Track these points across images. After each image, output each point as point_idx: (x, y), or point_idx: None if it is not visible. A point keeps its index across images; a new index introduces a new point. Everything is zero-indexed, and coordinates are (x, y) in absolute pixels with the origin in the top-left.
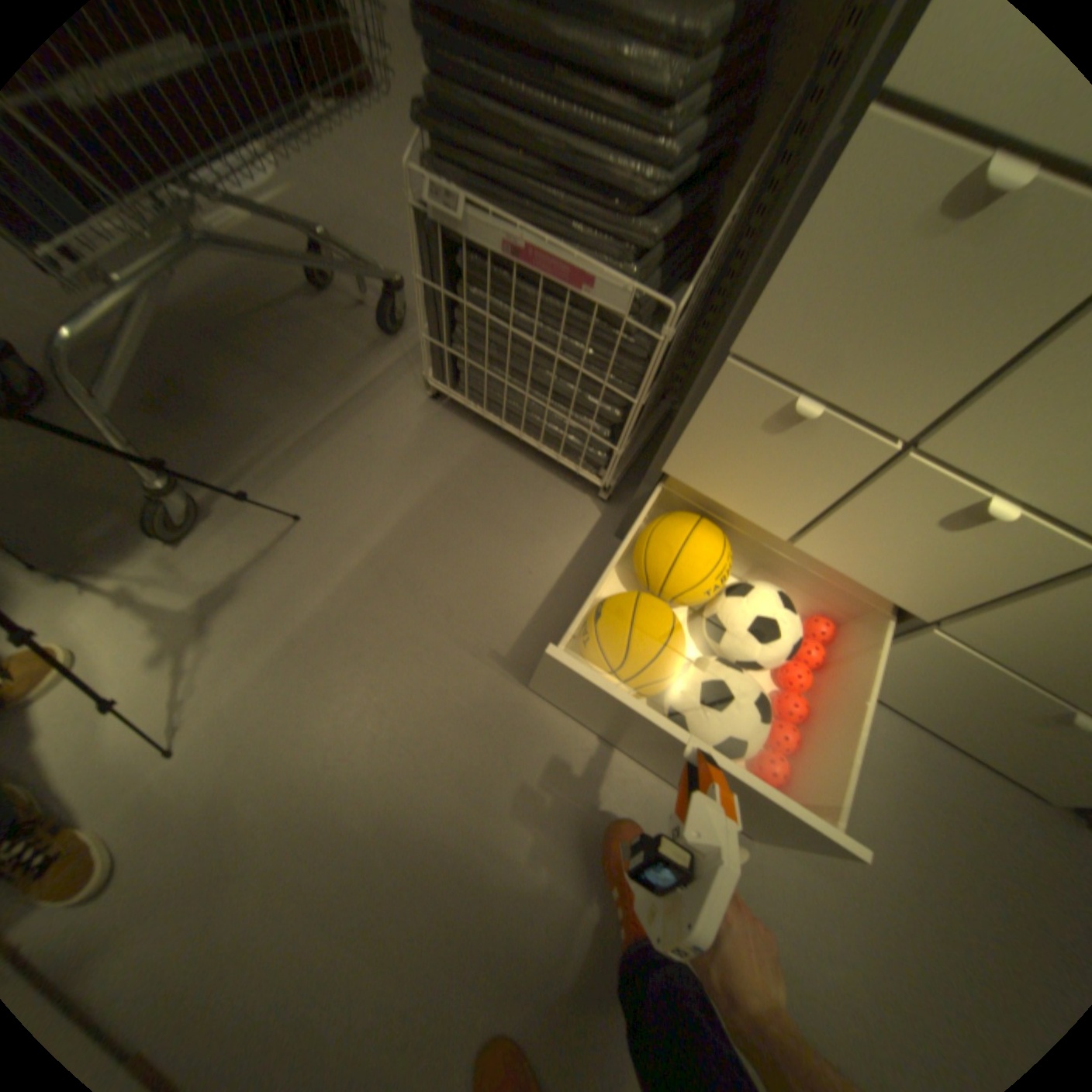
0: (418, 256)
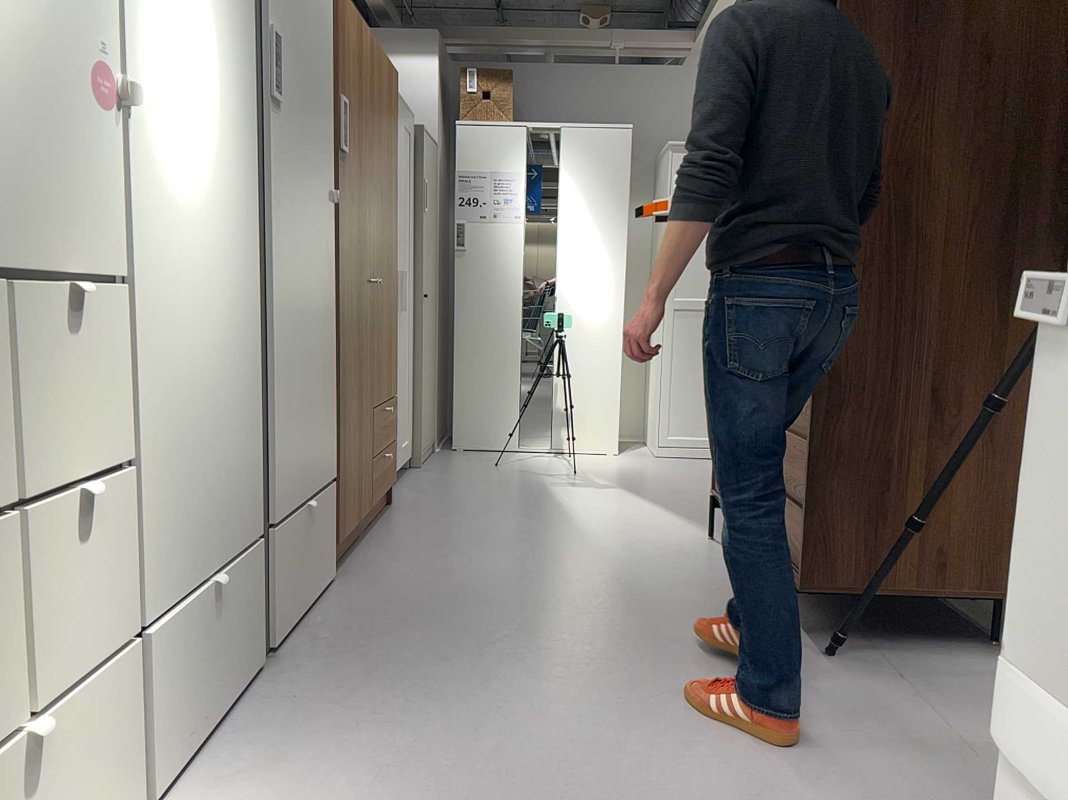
0: None
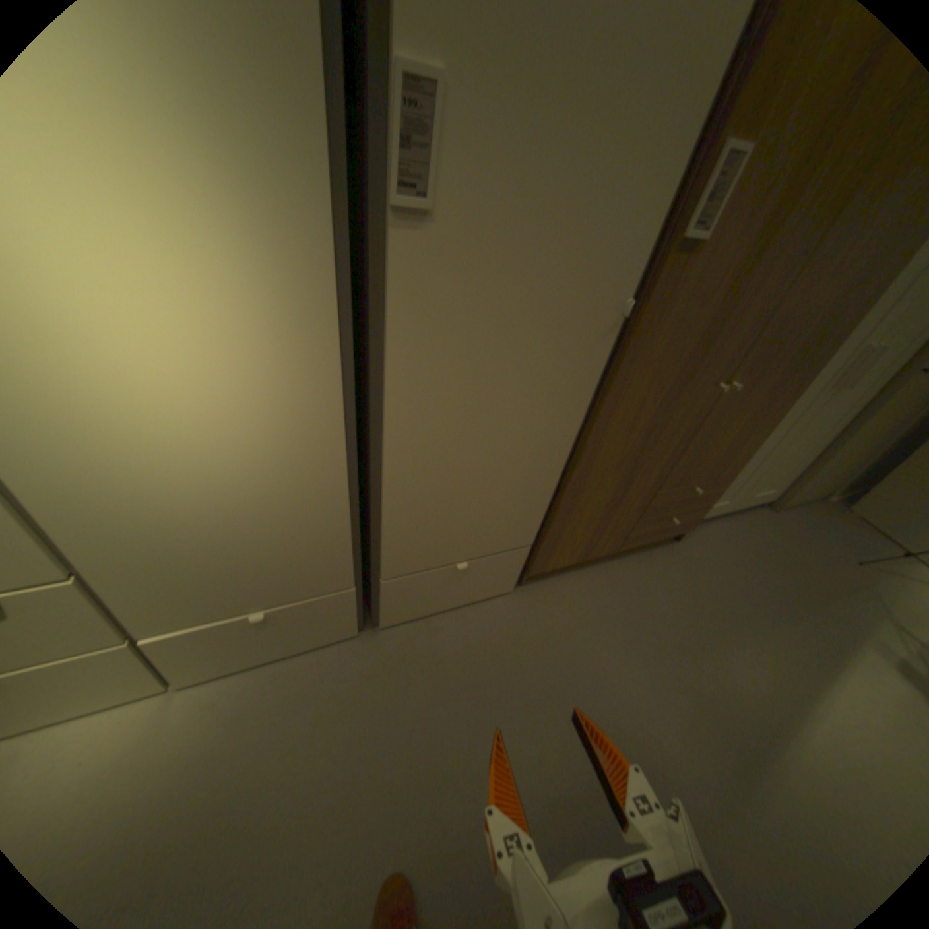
0: None
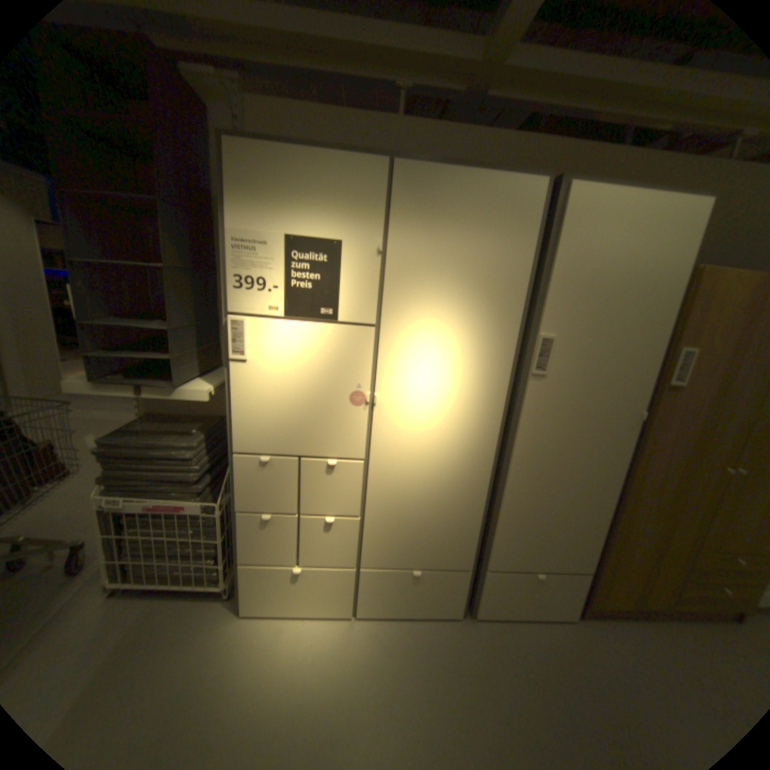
0: (99, 528)
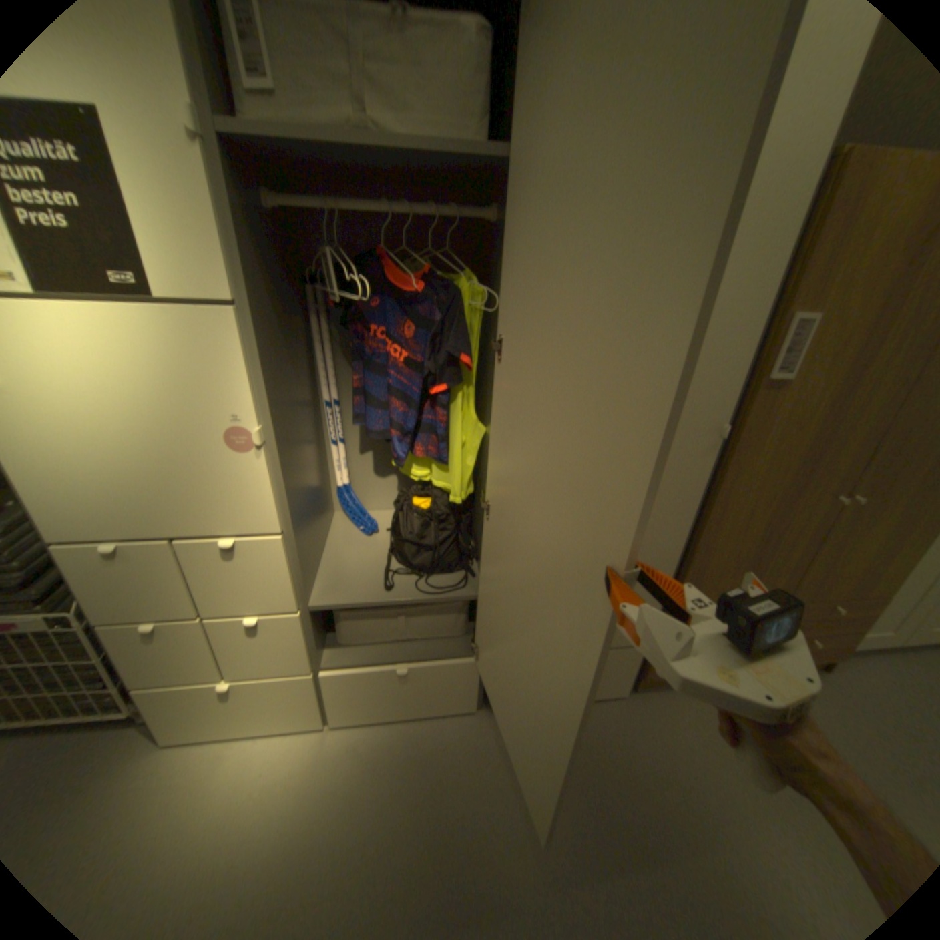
0: None
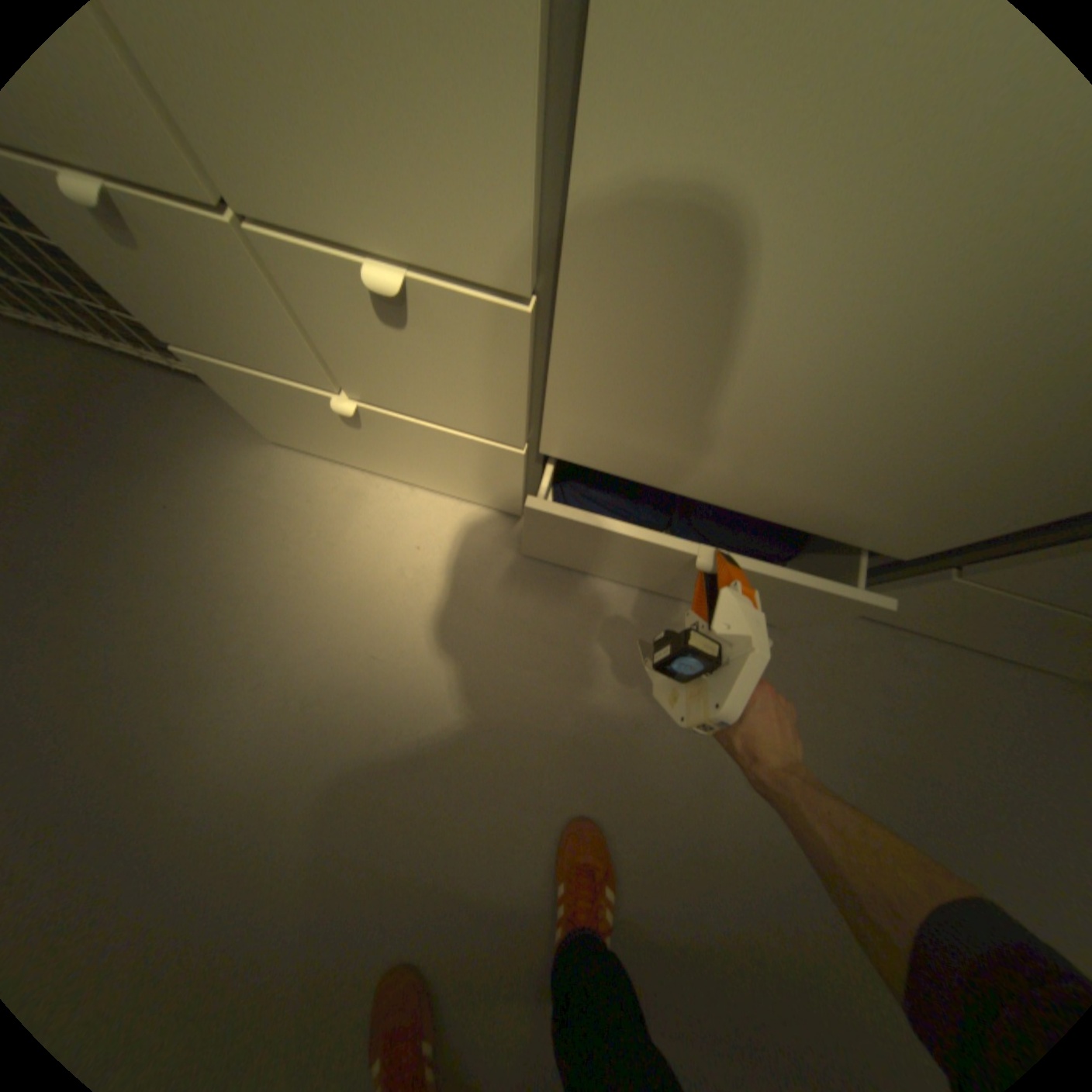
0: None
